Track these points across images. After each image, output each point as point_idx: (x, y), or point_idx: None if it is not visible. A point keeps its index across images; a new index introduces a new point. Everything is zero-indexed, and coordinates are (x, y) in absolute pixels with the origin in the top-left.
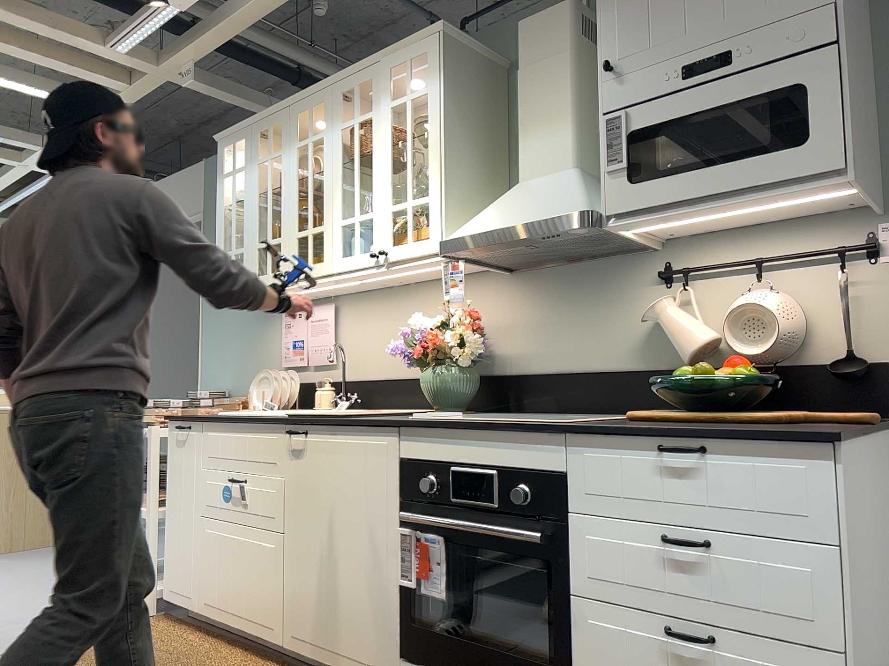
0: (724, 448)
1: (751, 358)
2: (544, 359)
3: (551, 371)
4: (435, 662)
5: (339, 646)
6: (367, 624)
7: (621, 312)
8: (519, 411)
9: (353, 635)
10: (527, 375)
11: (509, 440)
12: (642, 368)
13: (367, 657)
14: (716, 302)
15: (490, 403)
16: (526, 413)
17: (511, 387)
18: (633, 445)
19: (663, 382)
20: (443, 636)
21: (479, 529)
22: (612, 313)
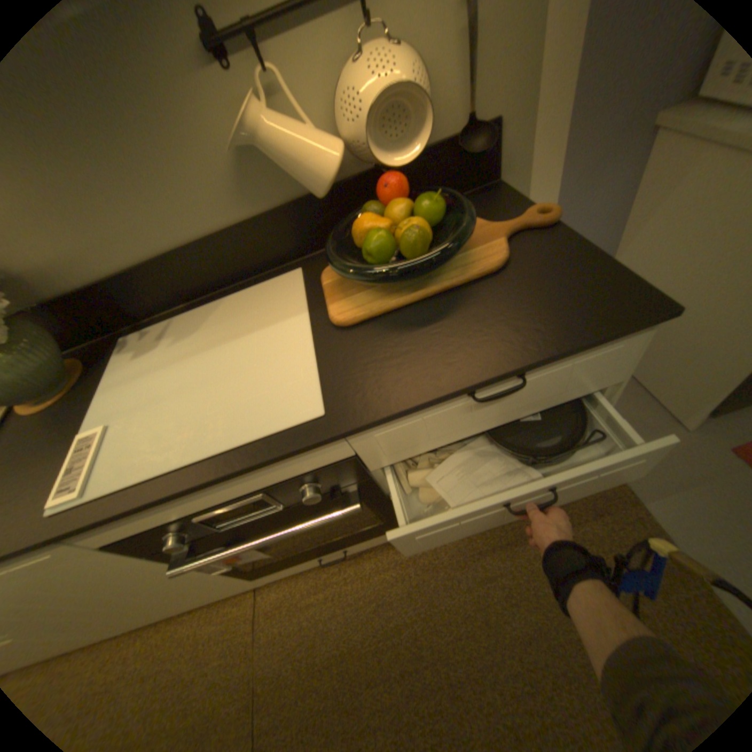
0: (543, 365)
1: (385, 162)
2: (106, 252)
3: (133, 263)
4: (283, 567)
5: (182, 607)
6: (199, 593)
7: (174, 138)
8: (129, 322)
9: (190, 600)
10: (100, 281)
11: (257, 469)
12: (253, 214)
13: (218, 595)
14: (308, 81)
15: (80, 332)
16: (141, 321)
17: (91, 304)
18: (433, 405)
19: (359, 266)
20: (281, 560)
21: (284, 535)
22: (160, 144)
